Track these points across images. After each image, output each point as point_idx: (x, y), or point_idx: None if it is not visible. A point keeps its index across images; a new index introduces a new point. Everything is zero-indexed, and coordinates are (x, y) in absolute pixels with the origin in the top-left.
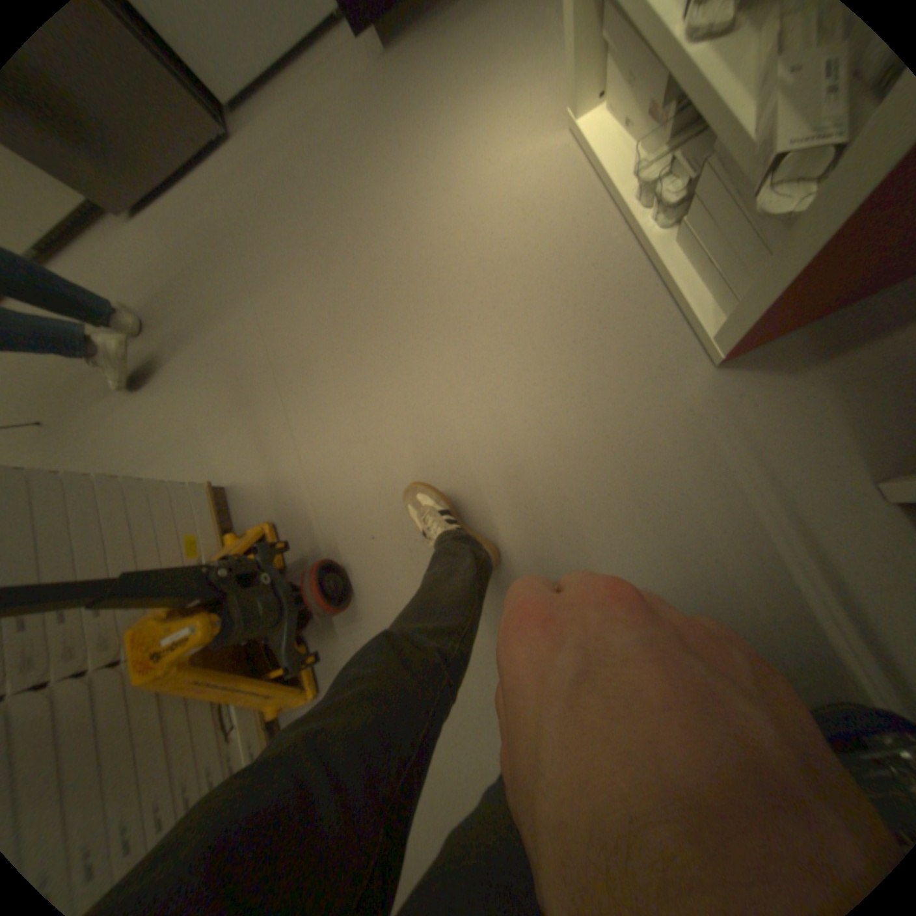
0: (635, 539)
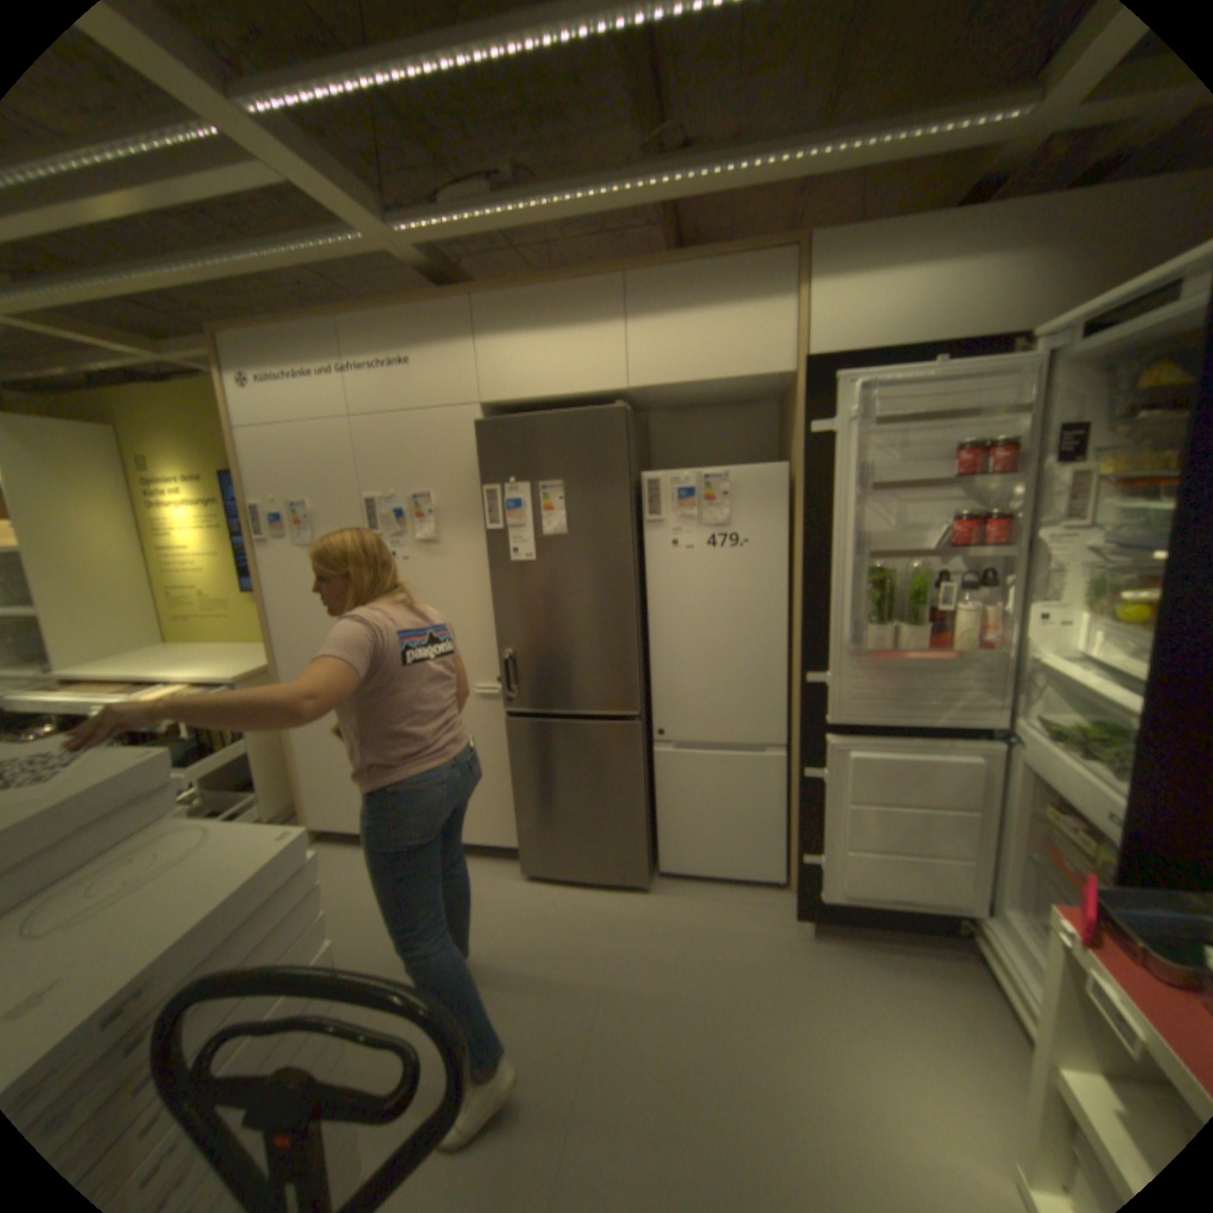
0: None
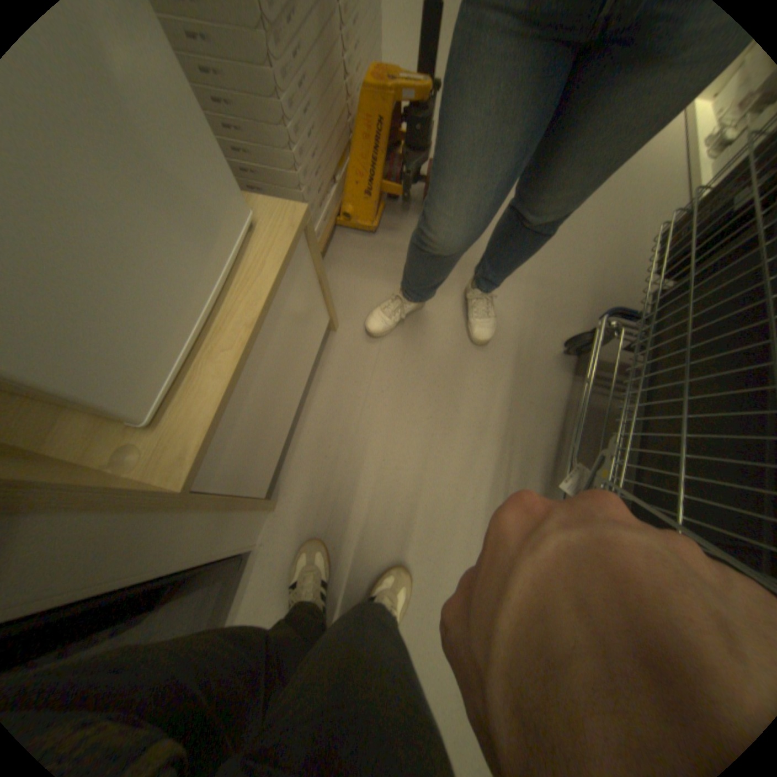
0: (611, 262)
